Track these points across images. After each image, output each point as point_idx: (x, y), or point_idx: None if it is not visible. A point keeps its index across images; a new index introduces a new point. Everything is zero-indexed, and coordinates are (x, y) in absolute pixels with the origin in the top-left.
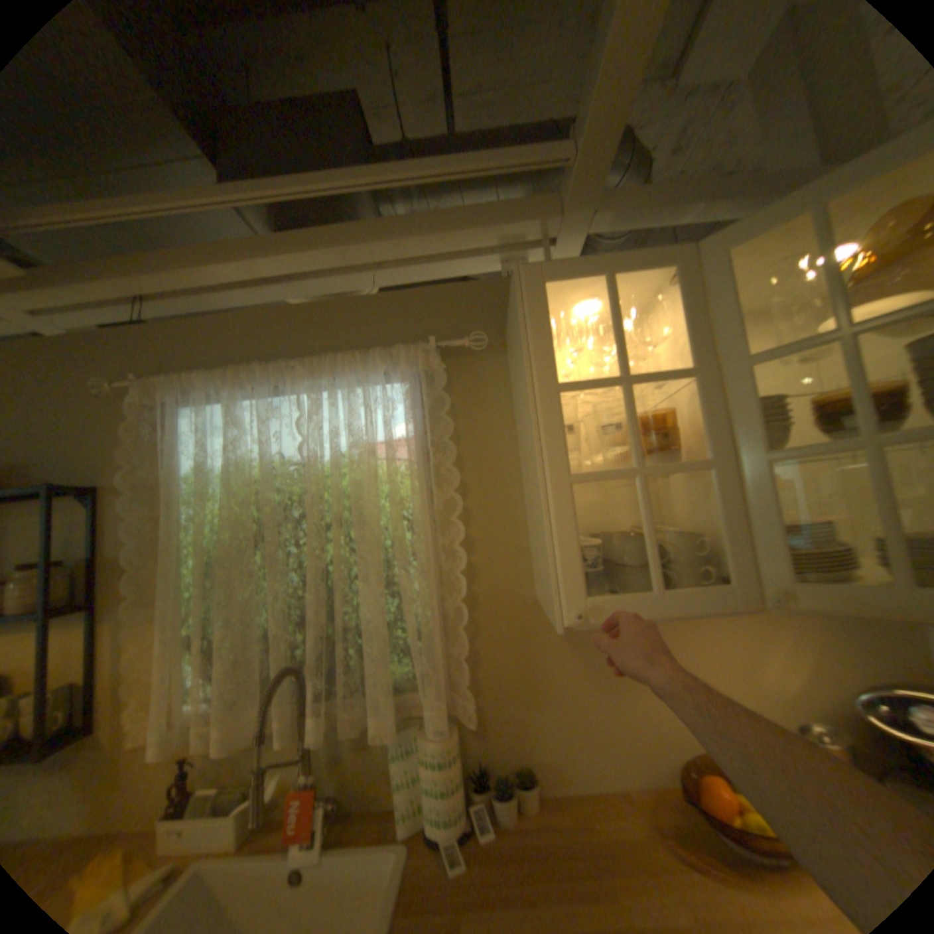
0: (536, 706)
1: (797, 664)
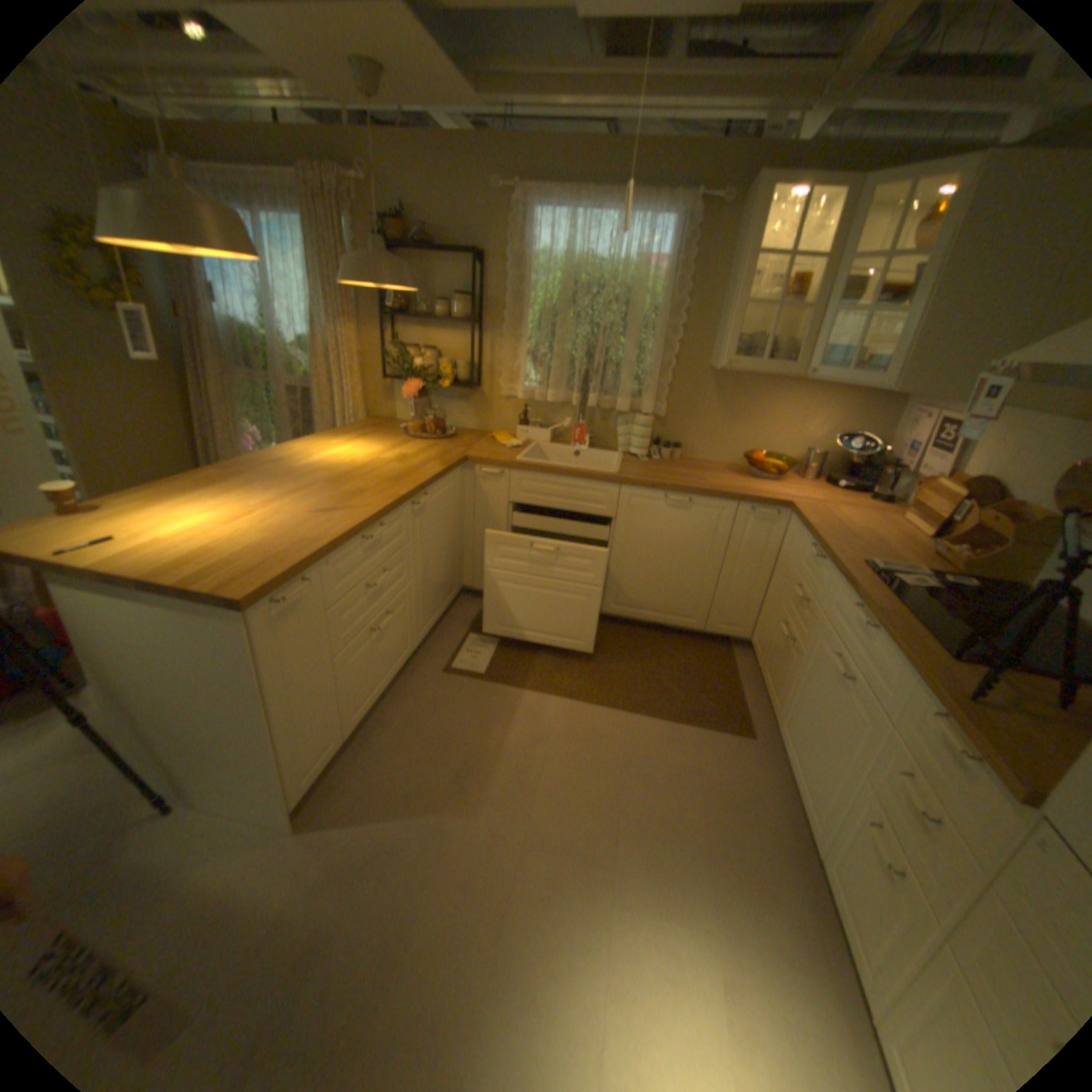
0: (690, 419)
1: (825, 425)
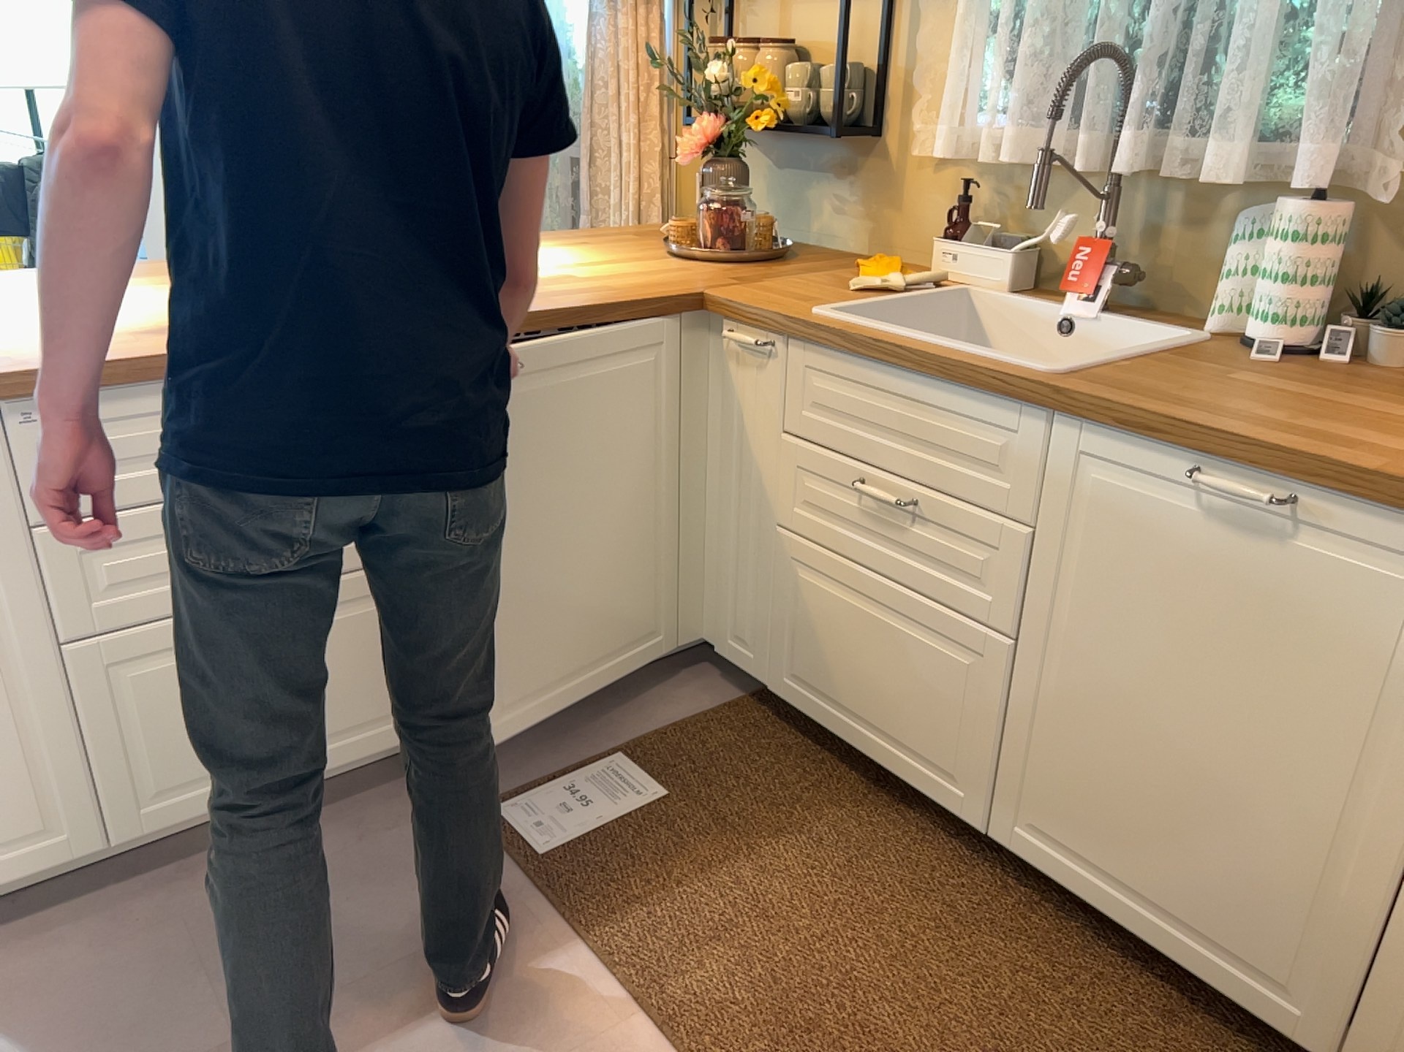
0: None
1: None
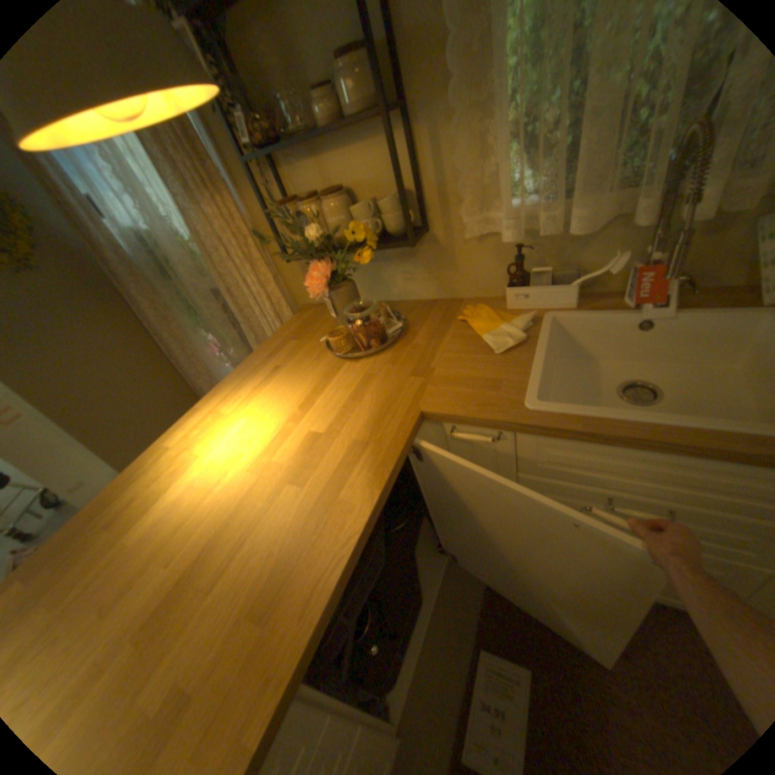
0: None
1: None
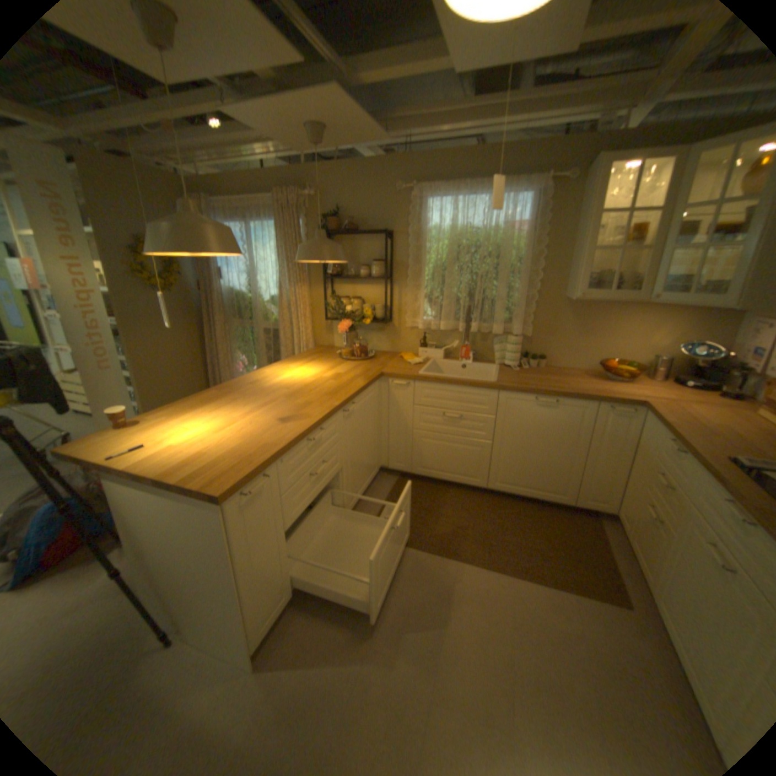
0: (553, 336)
1: (669, 336)
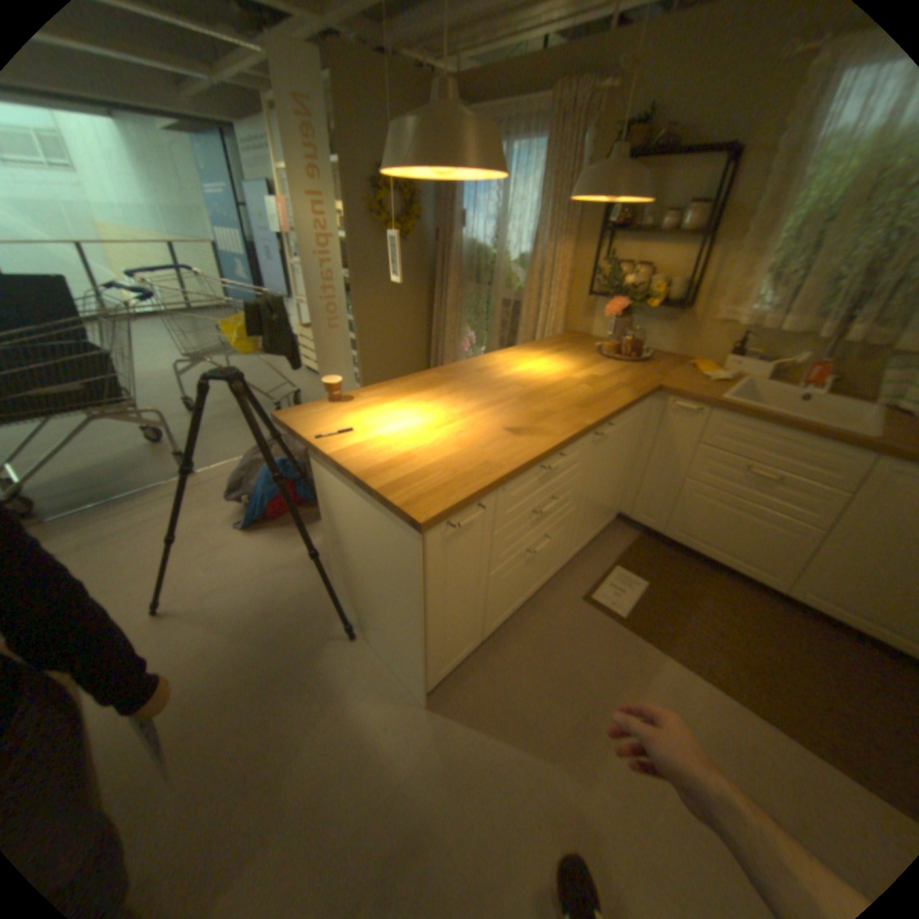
0: None
1: None
